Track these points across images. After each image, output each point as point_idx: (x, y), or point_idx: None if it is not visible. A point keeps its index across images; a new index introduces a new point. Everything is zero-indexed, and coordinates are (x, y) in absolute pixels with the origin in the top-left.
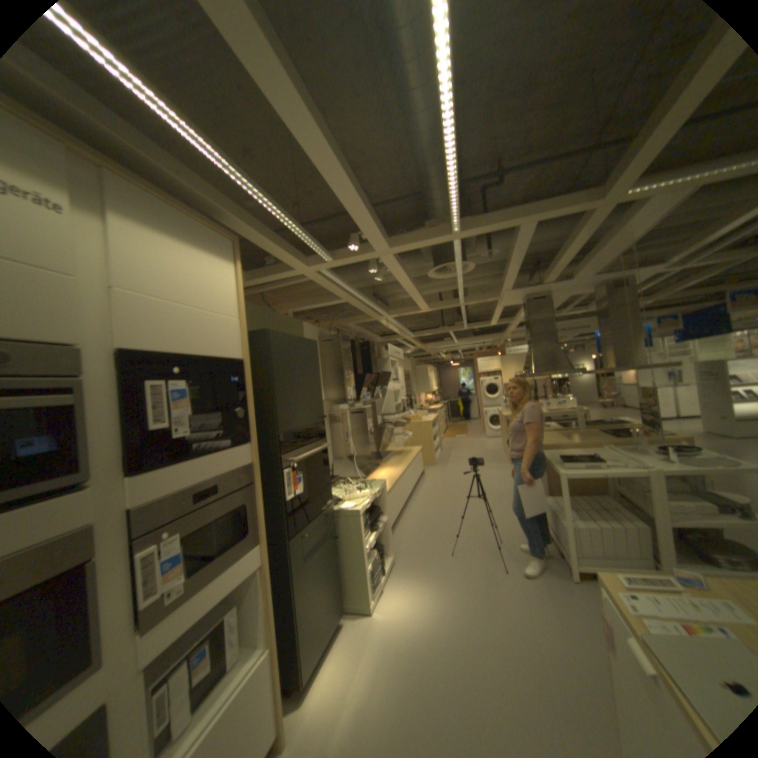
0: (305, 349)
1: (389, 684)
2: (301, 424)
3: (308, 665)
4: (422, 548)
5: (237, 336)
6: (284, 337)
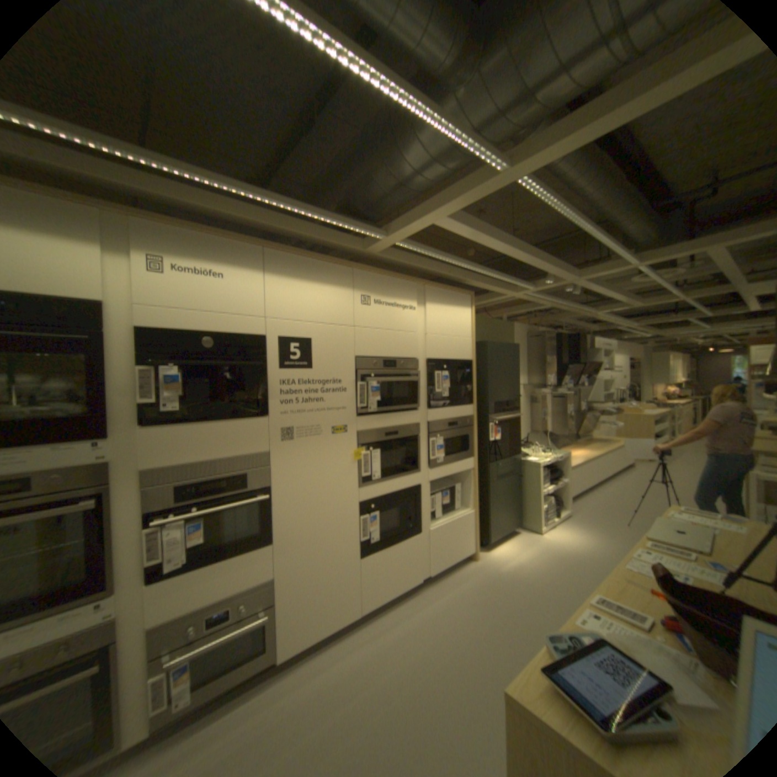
0: (509, 351)
1: (545, 564)
2: (502, 399)
3: (495, 536)
4: (603, 515)
5: (469, 348)
6: (495, 345)
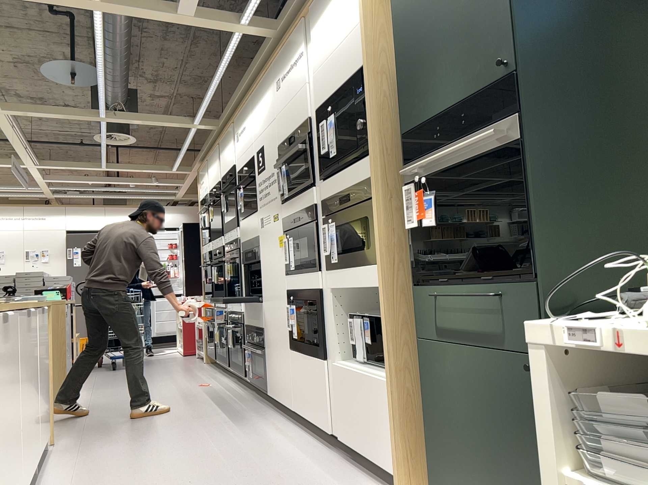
0: None
1: None
2: (443, 106)
3: None
4: None
5: (361, 42)
6: None
